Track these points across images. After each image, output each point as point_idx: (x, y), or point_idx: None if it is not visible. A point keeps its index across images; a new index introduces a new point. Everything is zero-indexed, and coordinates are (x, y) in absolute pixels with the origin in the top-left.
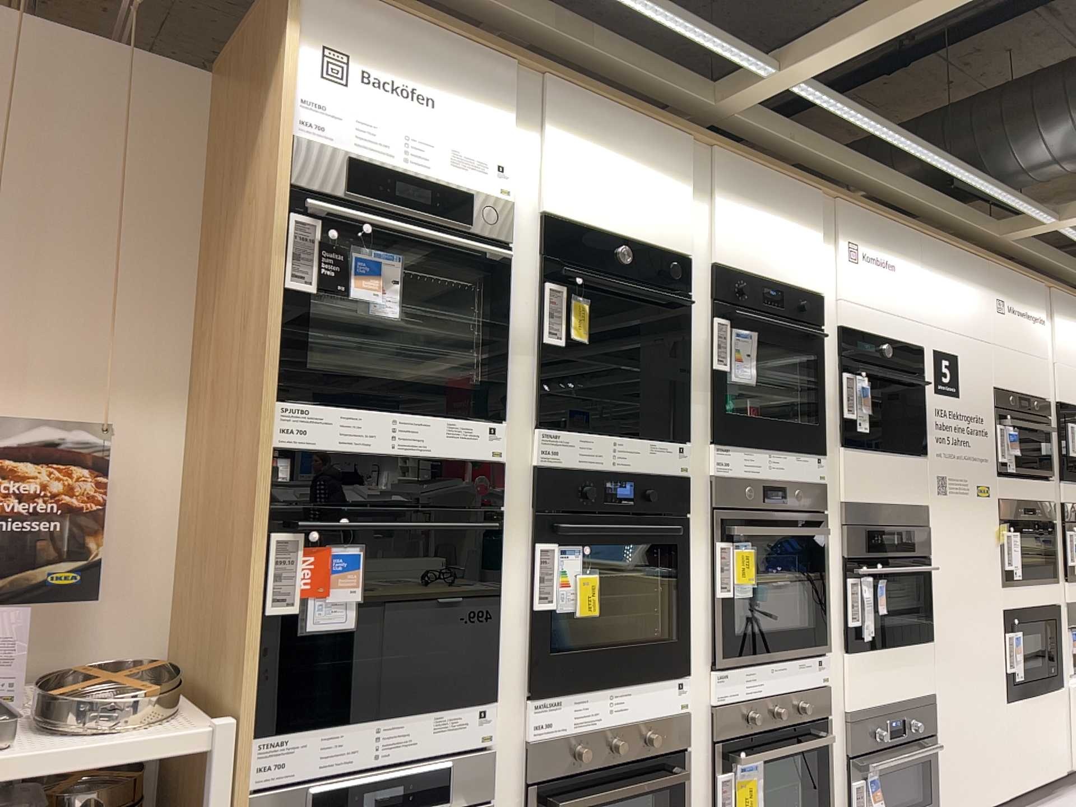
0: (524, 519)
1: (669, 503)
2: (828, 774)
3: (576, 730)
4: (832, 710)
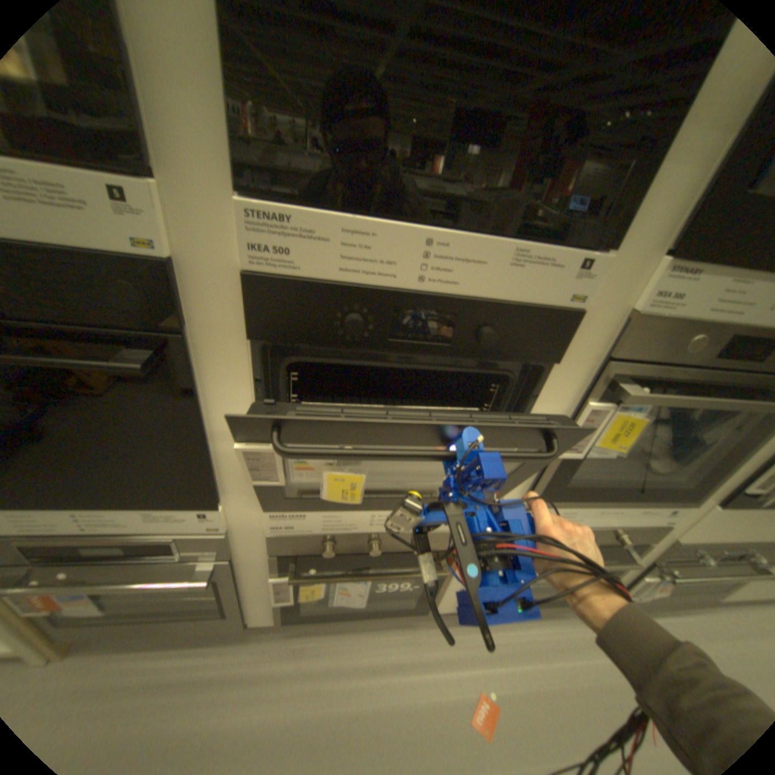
0: (238, 346)
1: (523, 349)
2: (623, 574)
3: (325, 535)
4: (663, 540)
